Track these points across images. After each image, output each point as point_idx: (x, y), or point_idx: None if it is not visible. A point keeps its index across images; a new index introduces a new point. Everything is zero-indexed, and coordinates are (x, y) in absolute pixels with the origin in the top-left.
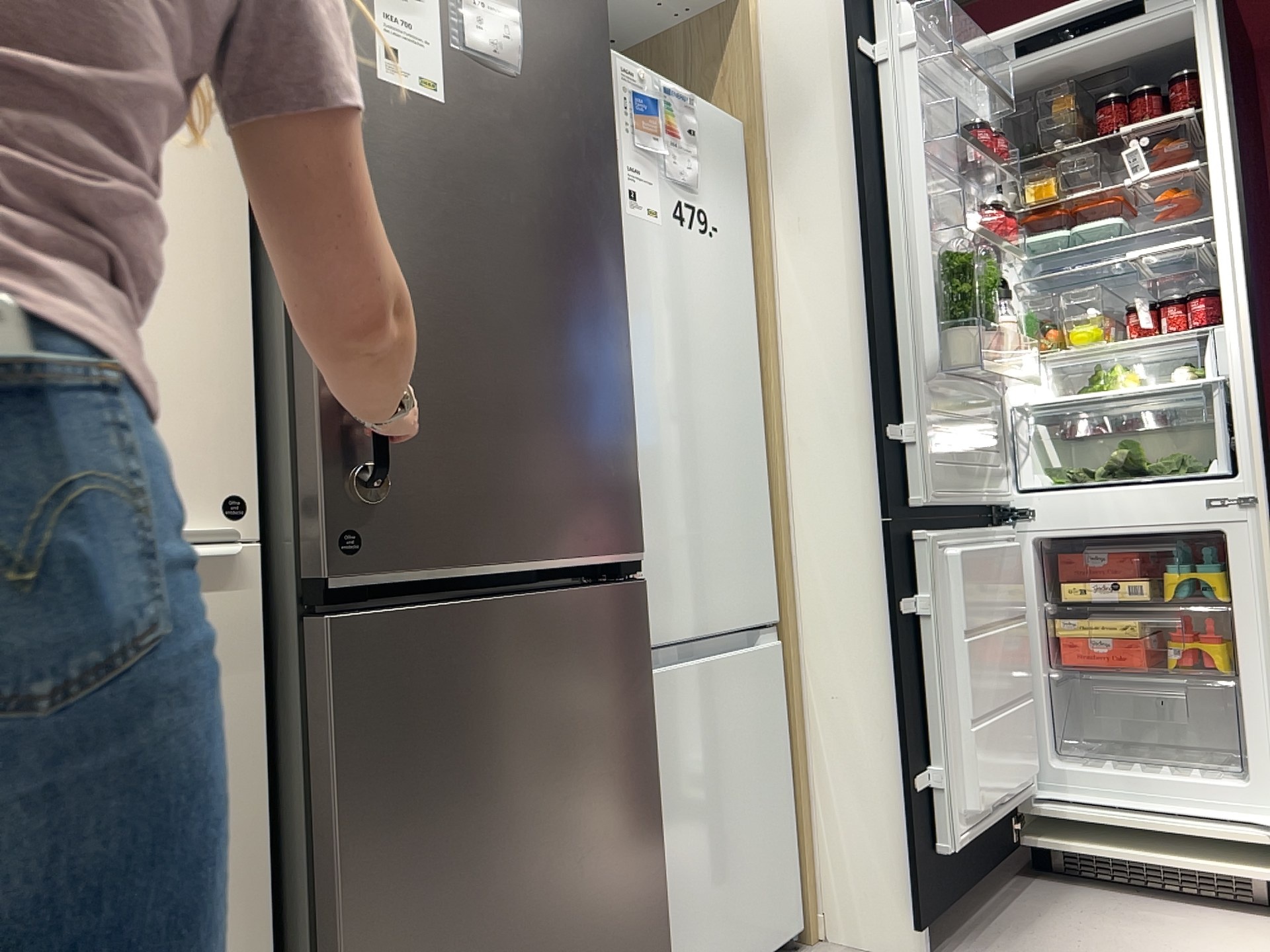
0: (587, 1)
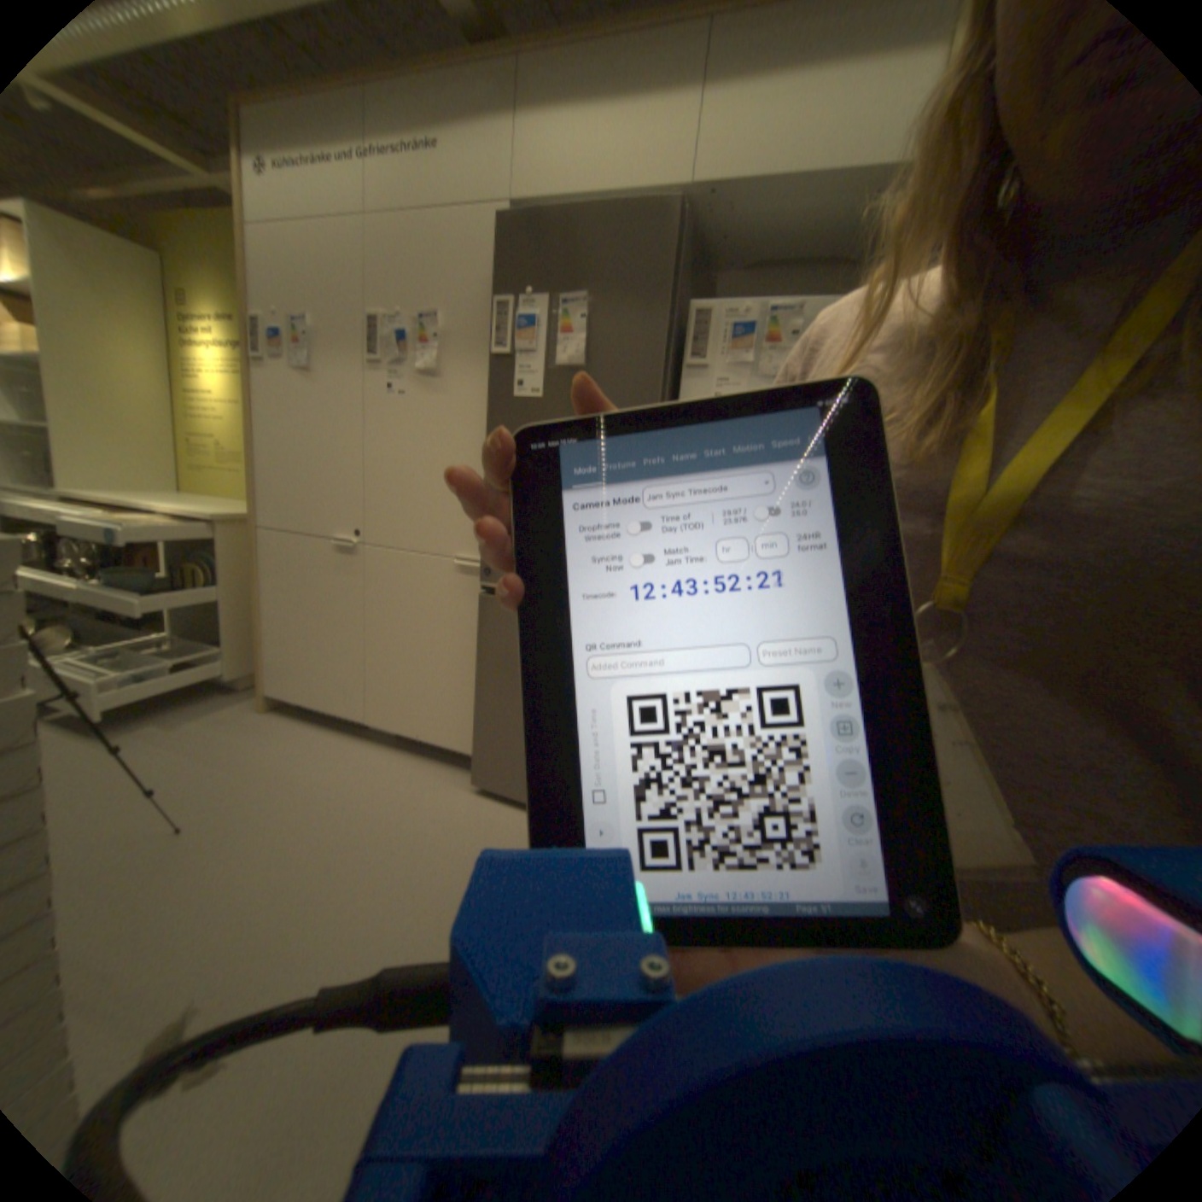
0: (649, 298)
